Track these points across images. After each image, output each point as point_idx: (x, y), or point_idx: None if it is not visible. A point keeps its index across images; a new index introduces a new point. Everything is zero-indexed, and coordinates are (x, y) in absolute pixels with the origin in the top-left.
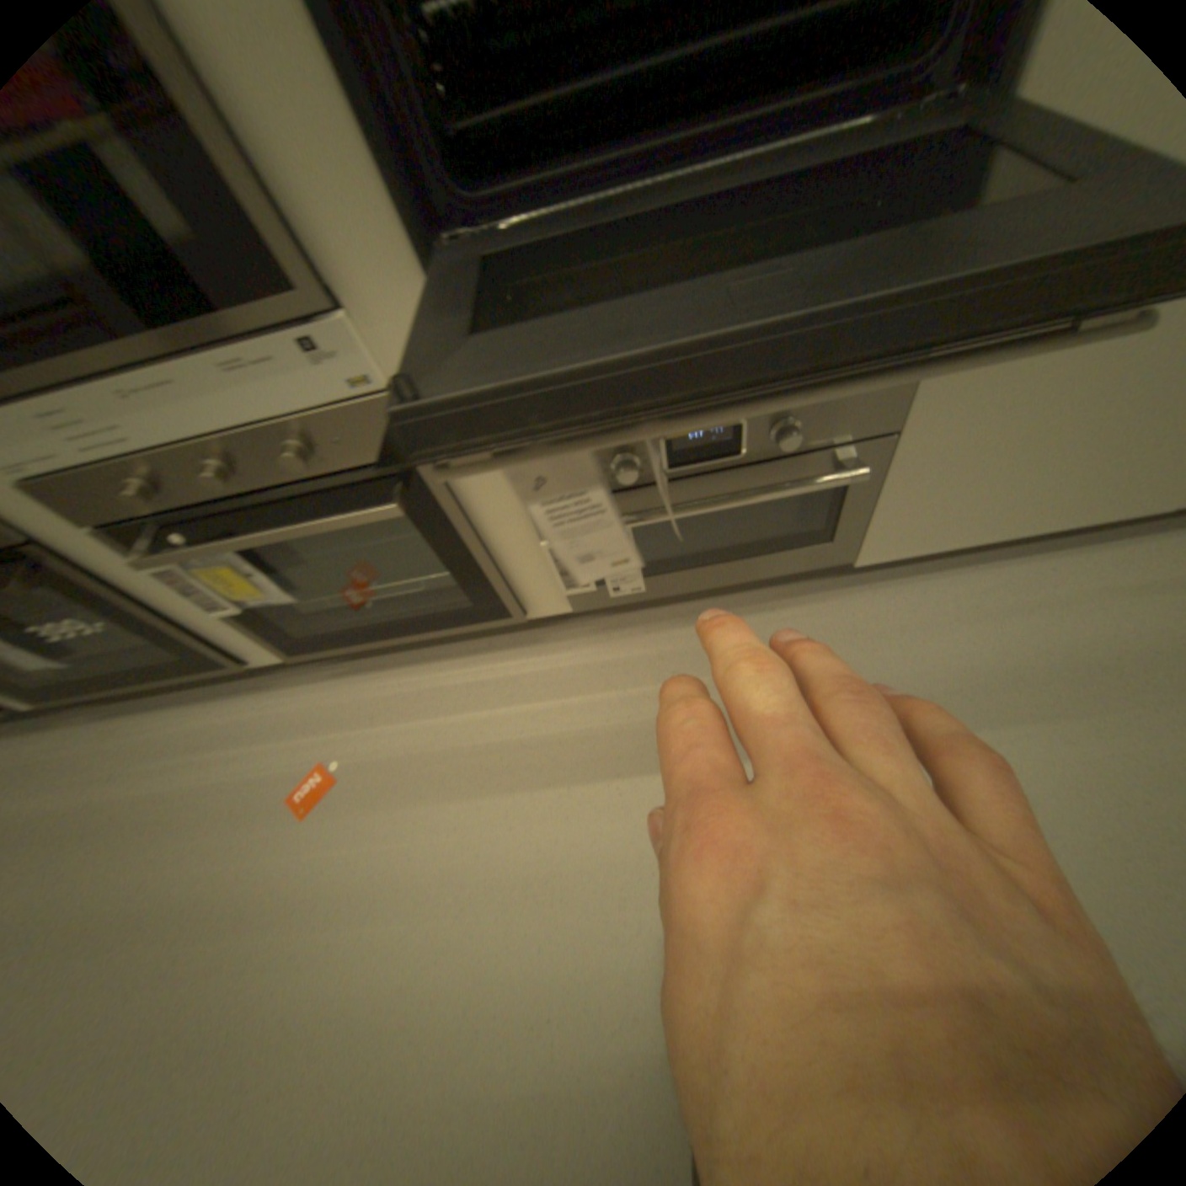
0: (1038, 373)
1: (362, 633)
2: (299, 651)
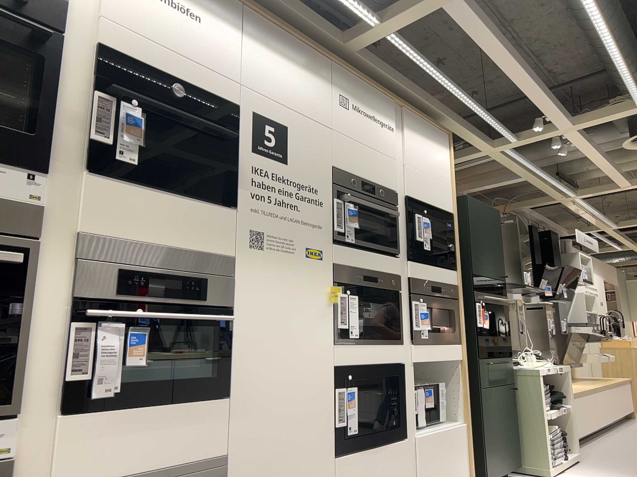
0: (263, 474)
1: None
2: None
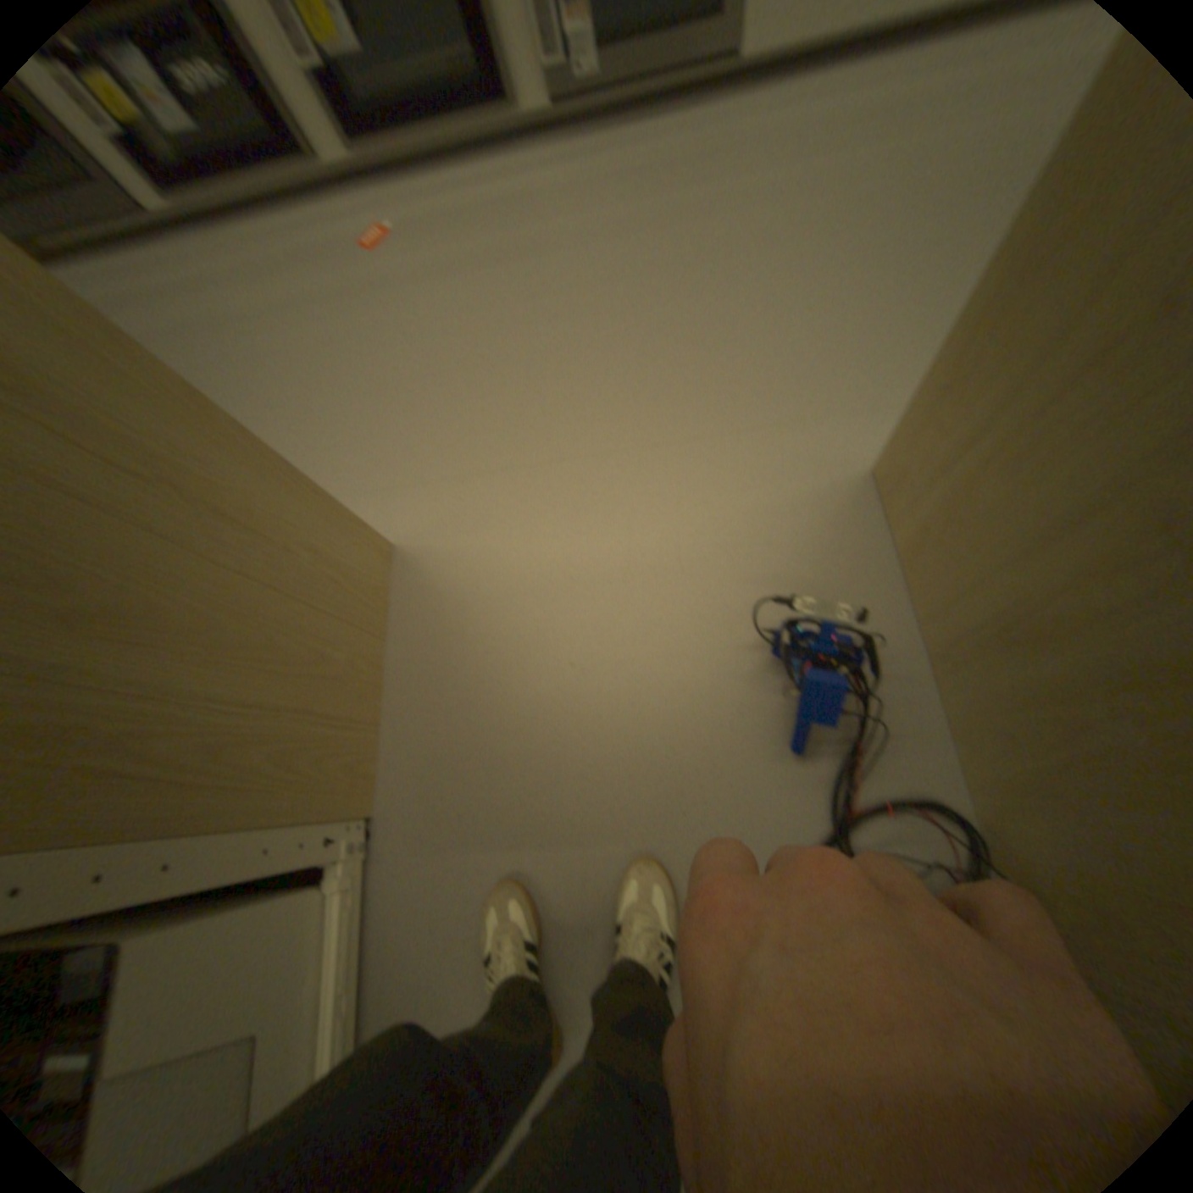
0: None
1: (406, 119)
2: (361, 136)
